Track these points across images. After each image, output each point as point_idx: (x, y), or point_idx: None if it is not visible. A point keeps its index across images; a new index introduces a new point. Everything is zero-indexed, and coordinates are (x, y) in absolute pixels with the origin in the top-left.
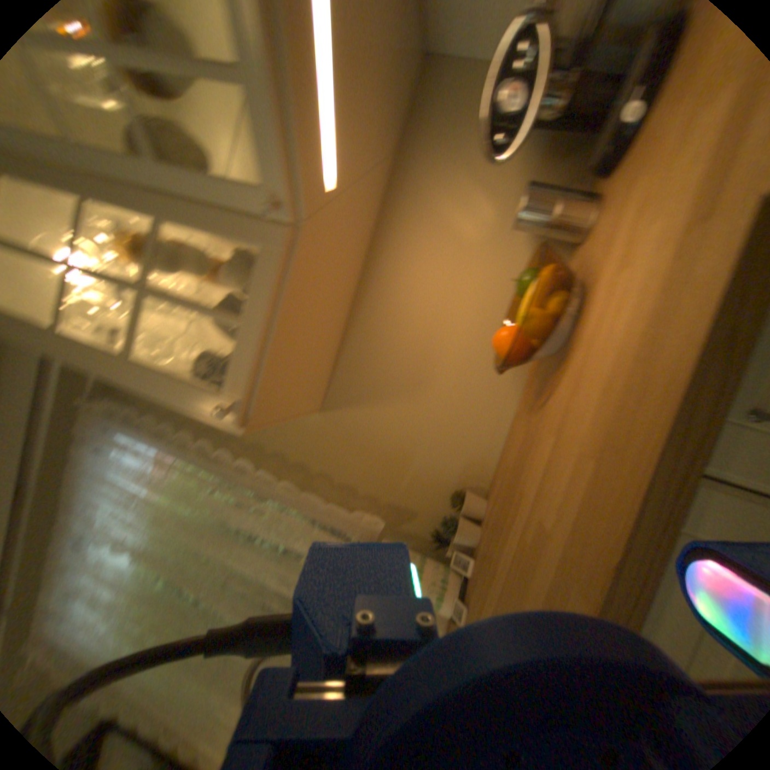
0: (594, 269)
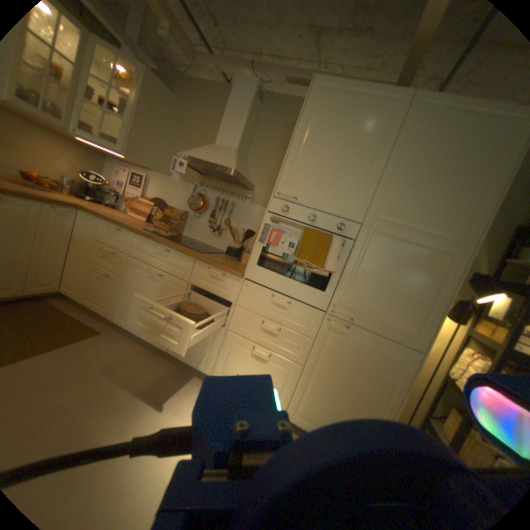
0: (53, 195)
